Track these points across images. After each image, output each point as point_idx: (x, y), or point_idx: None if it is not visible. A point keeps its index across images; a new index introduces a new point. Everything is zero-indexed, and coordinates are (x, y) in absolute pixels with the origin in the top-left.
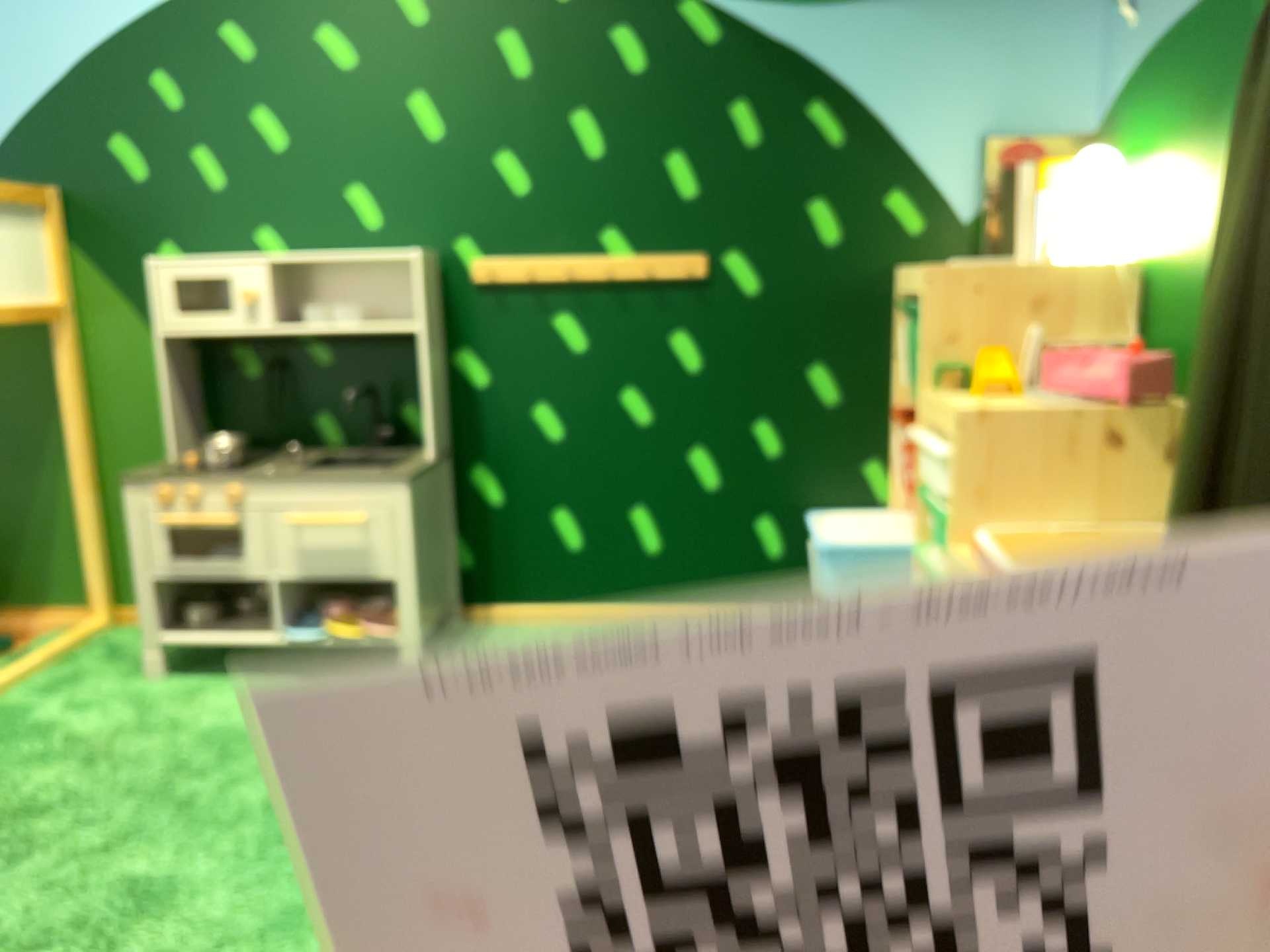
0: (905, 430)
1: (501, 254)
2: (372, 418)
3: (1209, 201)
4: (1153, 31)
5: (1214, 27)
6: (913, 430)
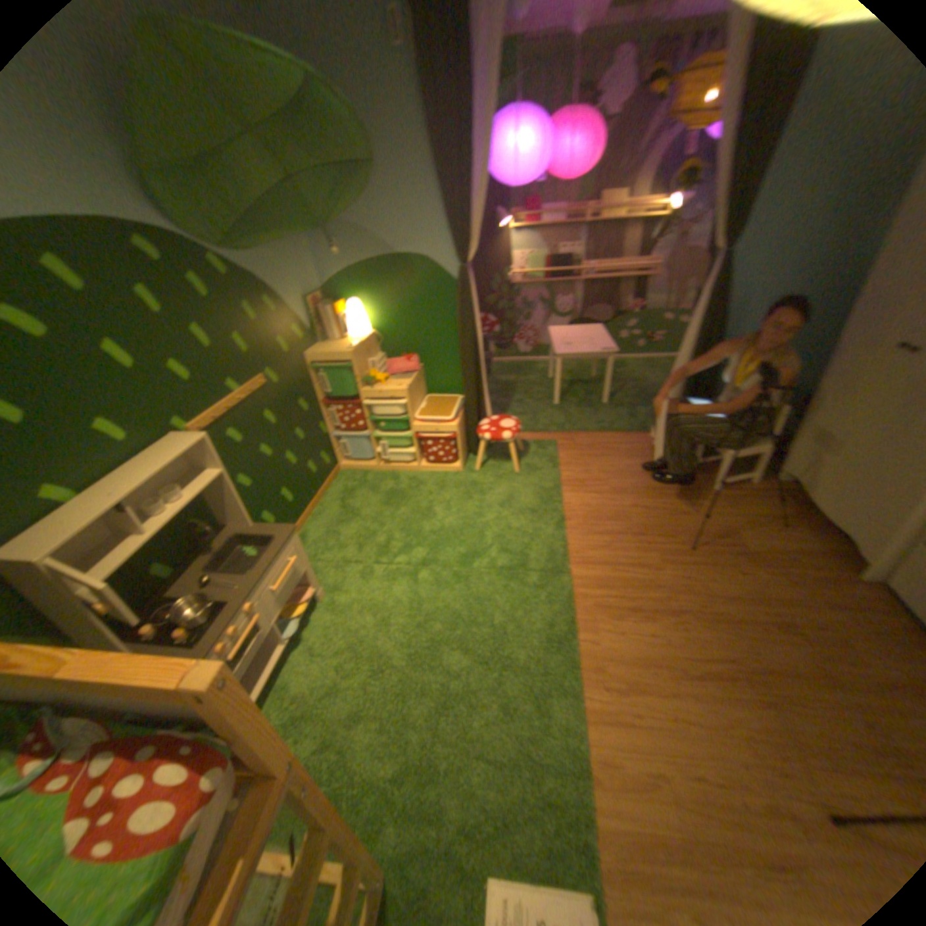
0: (347, 405)
1: (195, 415)
2: (179, 543)
3: (402, 314)
4: (351, 260)
5: (389, 266)
6: (361, 403)
